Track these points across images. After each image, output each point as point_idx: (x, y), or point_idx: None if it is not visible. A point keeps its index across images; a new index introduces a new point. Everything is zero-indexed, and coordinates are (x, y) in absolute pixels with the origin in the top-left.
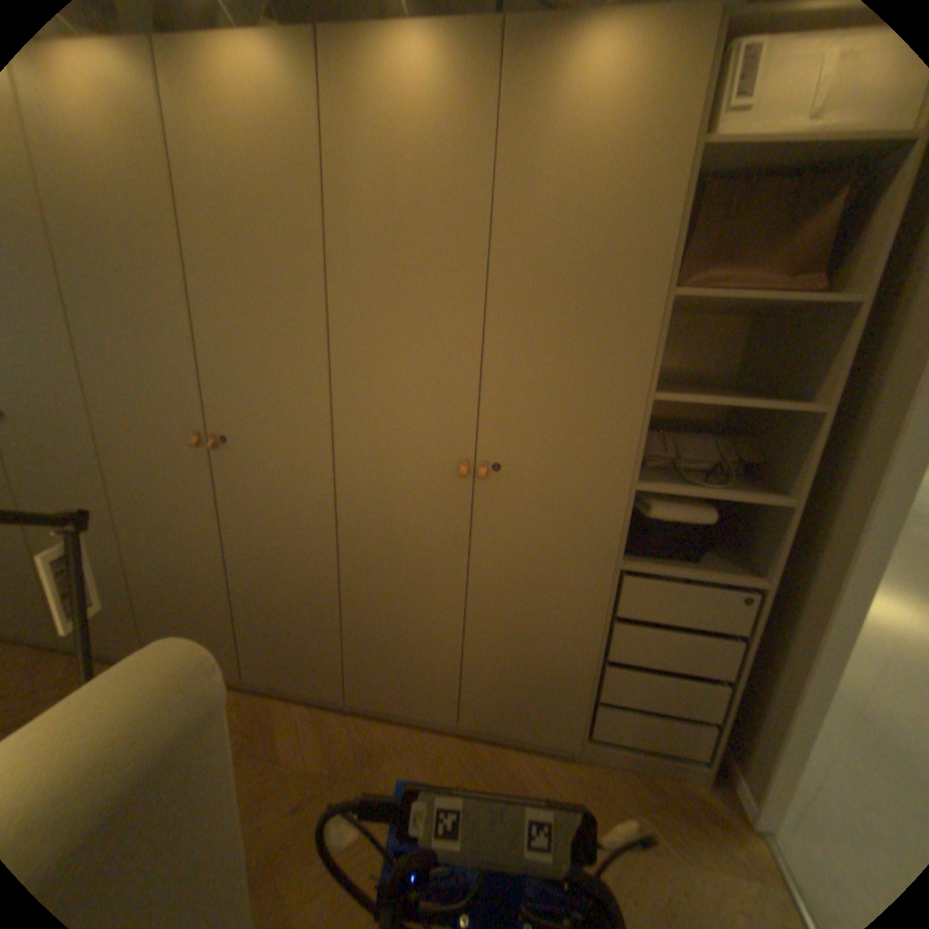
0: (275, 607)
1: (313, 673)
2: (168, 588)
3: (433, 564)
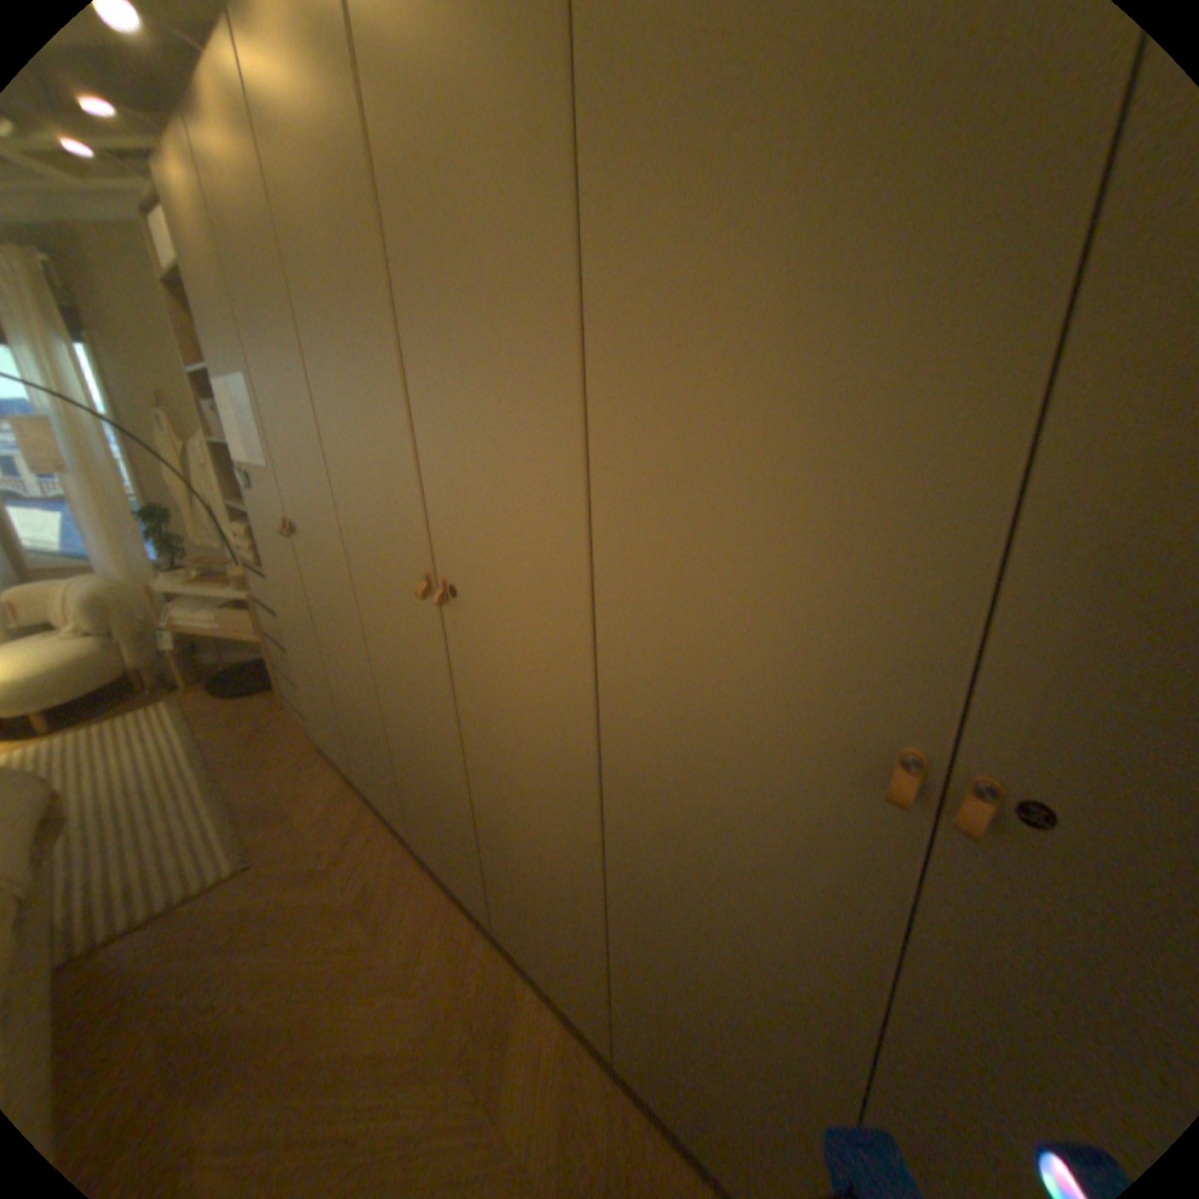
0: (520, 867)
1: (569, 993)
2: (418, 776)
3: (790, 966)
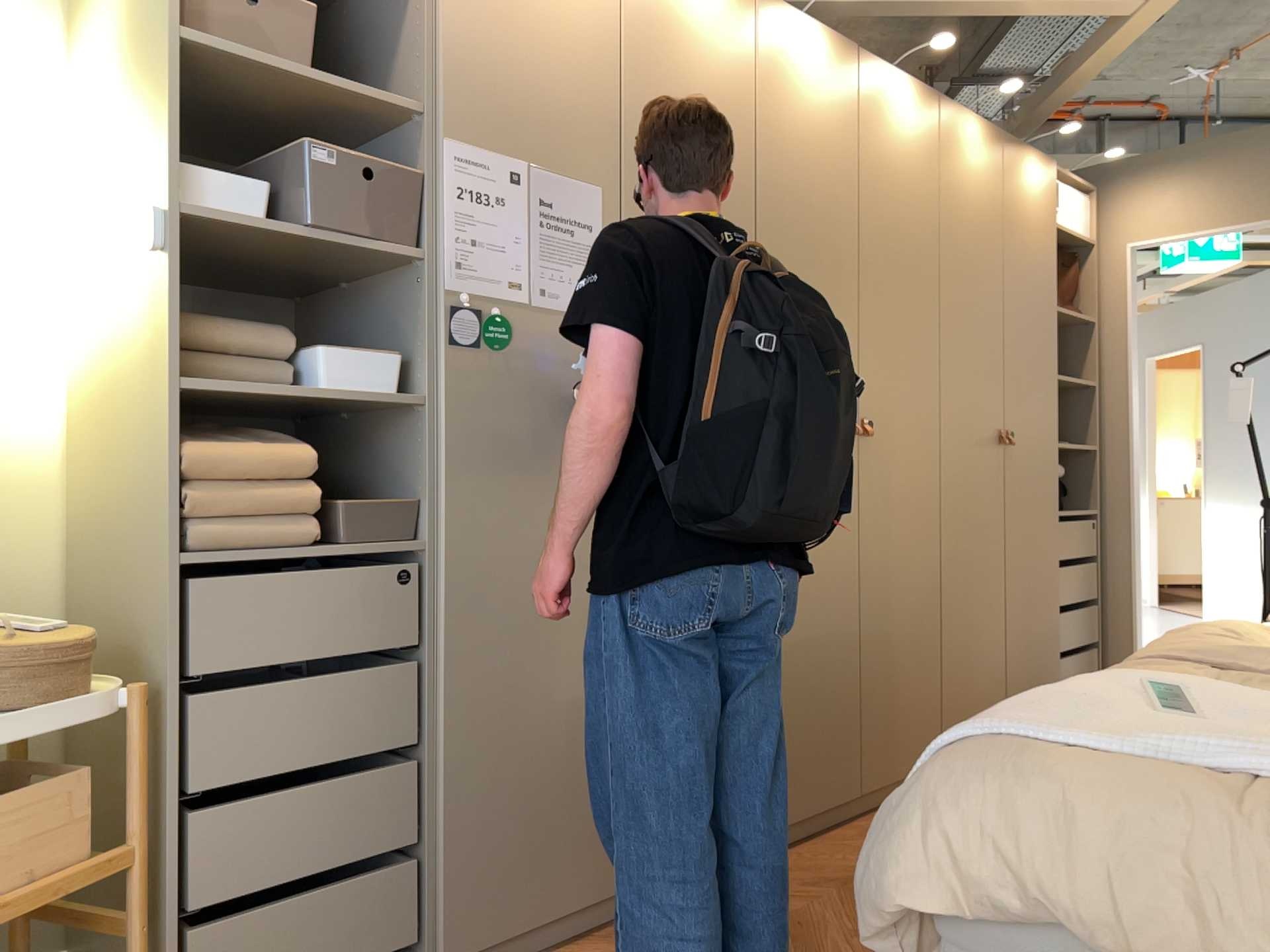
0: (899, 636)
1: (923, 722)
2: (807, 656)
3: (991, 535)
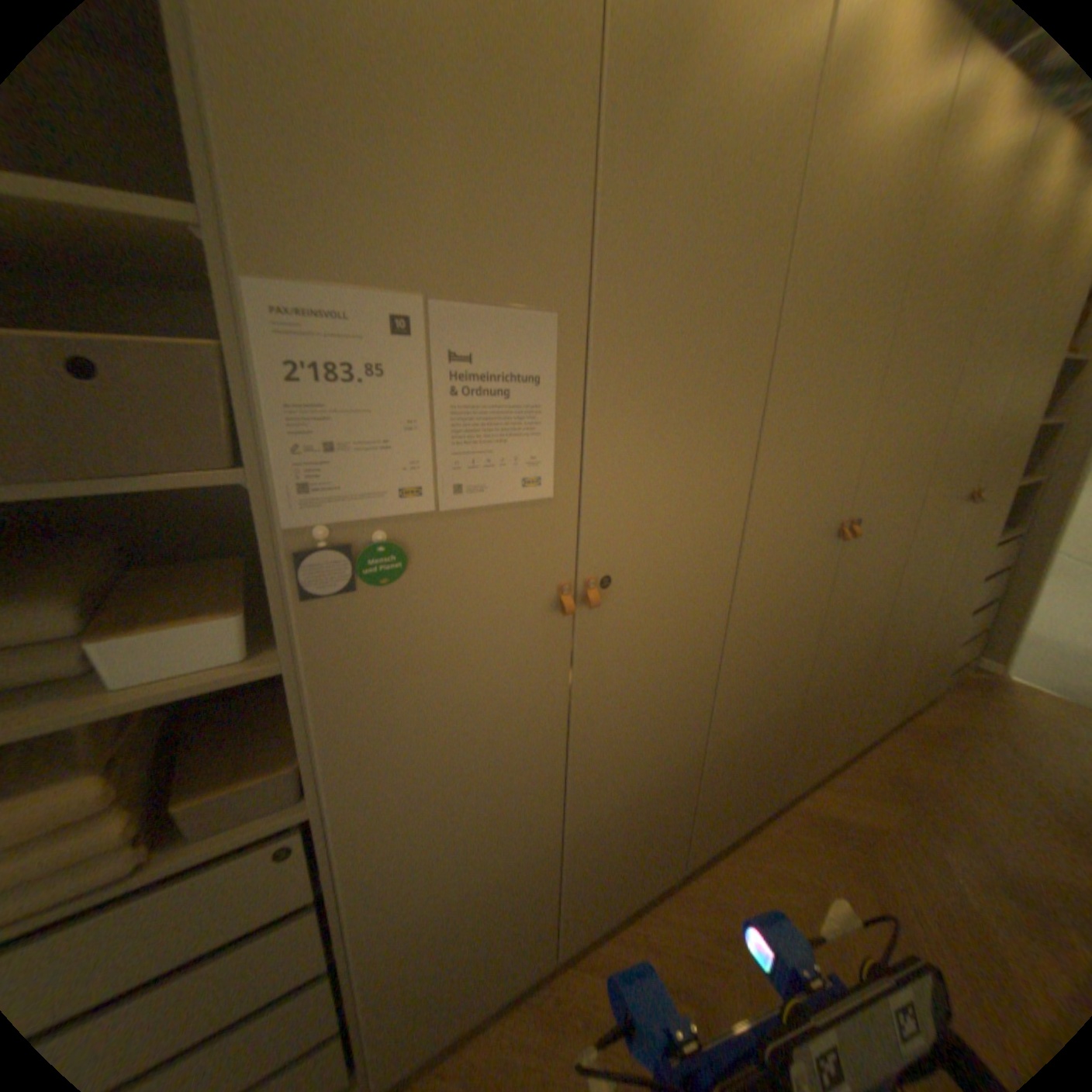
0: (836, 693)
1: (840, 743)
2: (752, 741)
3: (936, 586)
